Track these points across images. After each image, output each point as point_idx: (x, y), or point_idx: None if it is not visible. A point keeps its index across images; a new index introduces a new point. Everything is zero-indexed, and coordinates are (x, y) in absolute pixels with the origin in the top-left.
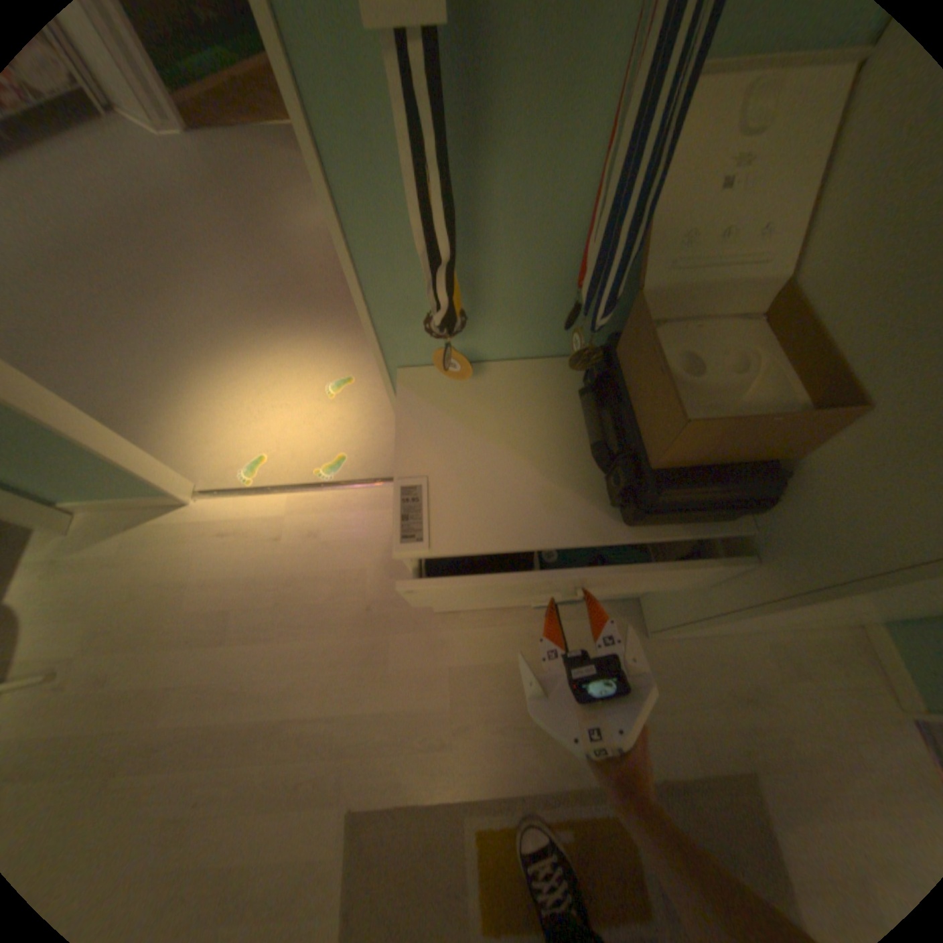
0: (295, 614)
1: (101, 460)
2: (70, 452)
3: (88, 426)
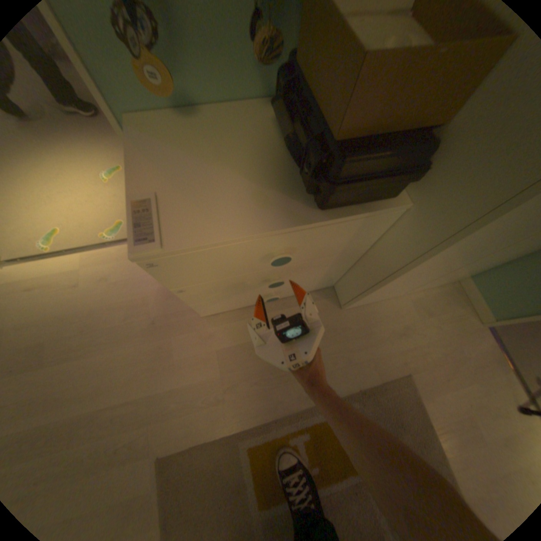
0: (97, 336)
1: None
2: None
3: None
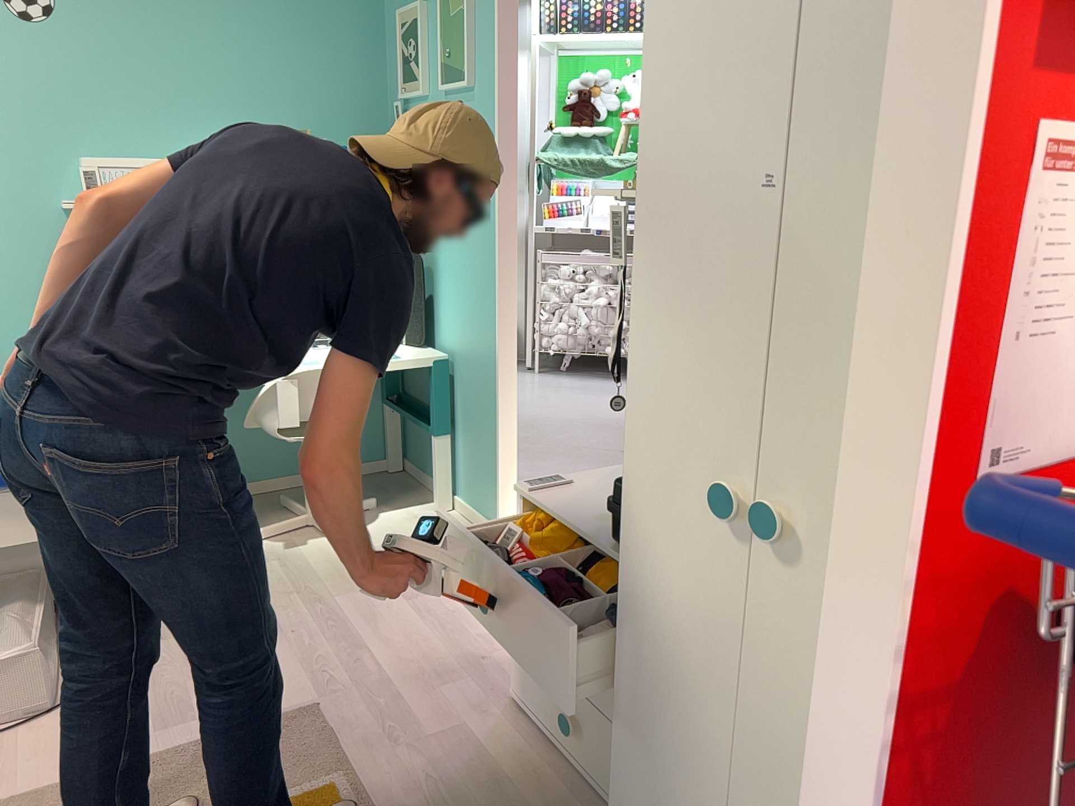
0: (453, 623)
1: (496, 465)
2: (491, 449)
3: (511, 440)
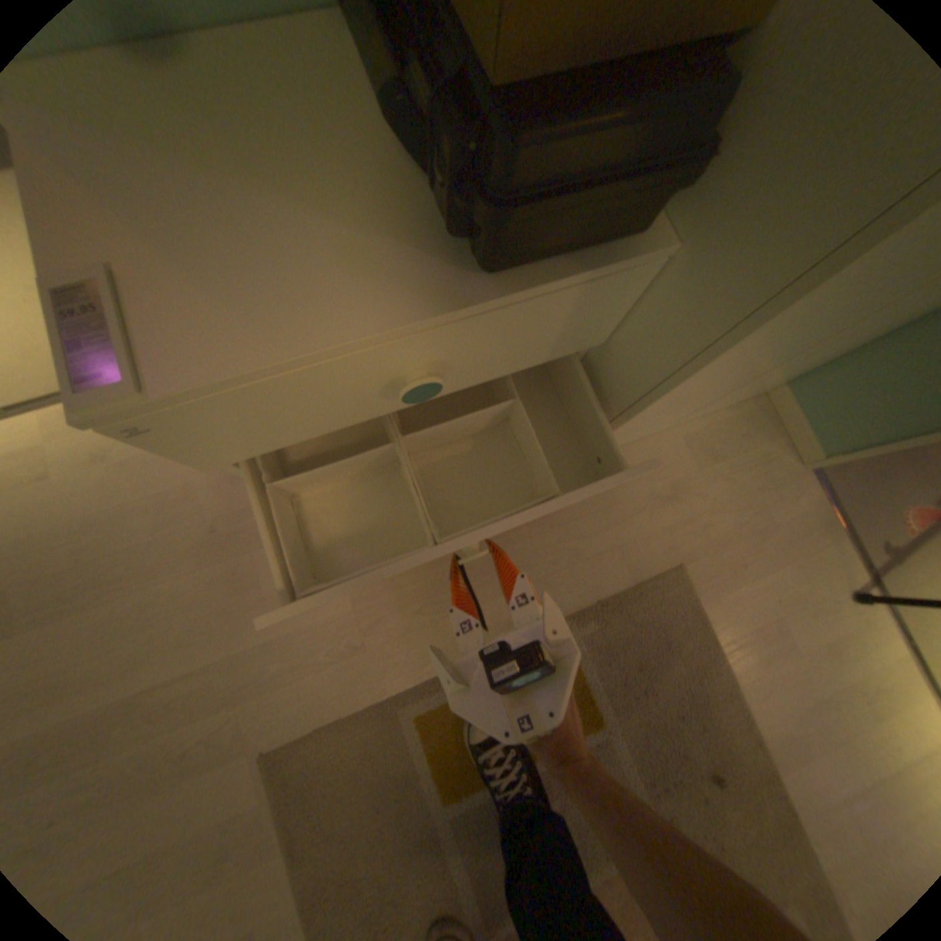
0: (107, 565)
1: None
2: None
3: None
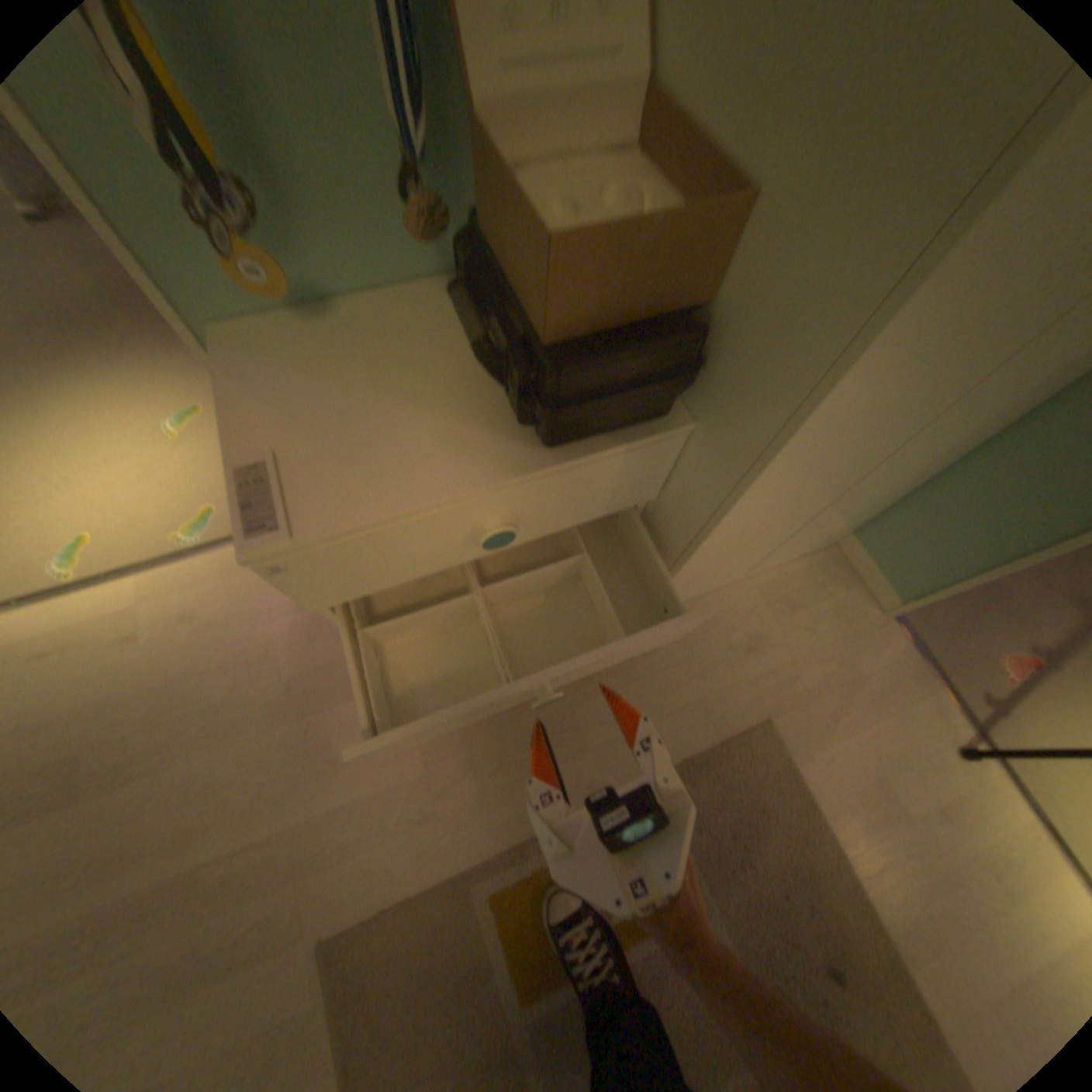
0: (181, 724)
1: None
2: None
3: None
